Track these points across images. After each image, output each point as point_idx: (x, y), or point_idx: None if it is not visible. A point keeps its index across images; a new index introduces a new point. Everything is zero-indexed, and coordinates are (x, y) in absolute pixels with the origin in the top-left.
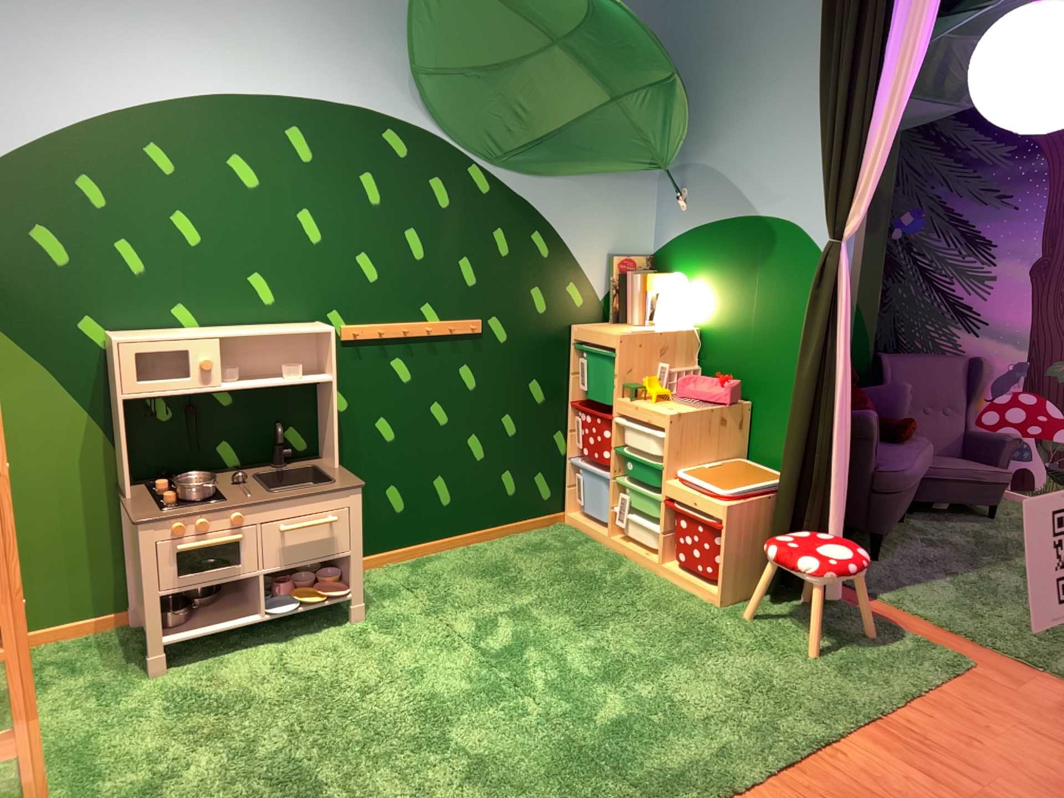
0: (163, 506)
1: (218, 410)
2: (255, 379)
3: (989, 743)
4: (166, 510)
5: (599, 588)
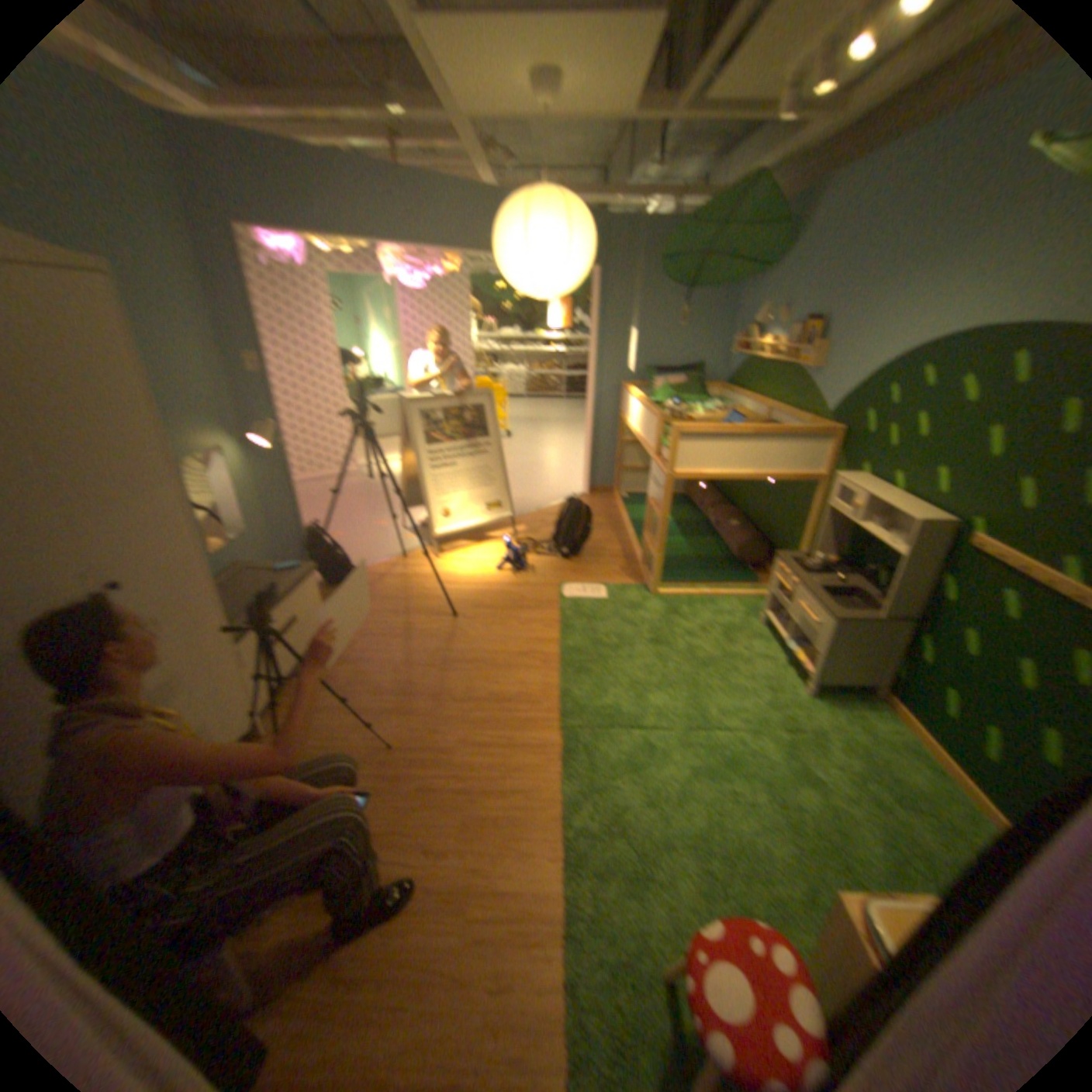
0: (802, 562)
1: (887, 546)
2: (889, 534)
3: (480, 1005)
4: (794, 561)
5: (868, 878)
